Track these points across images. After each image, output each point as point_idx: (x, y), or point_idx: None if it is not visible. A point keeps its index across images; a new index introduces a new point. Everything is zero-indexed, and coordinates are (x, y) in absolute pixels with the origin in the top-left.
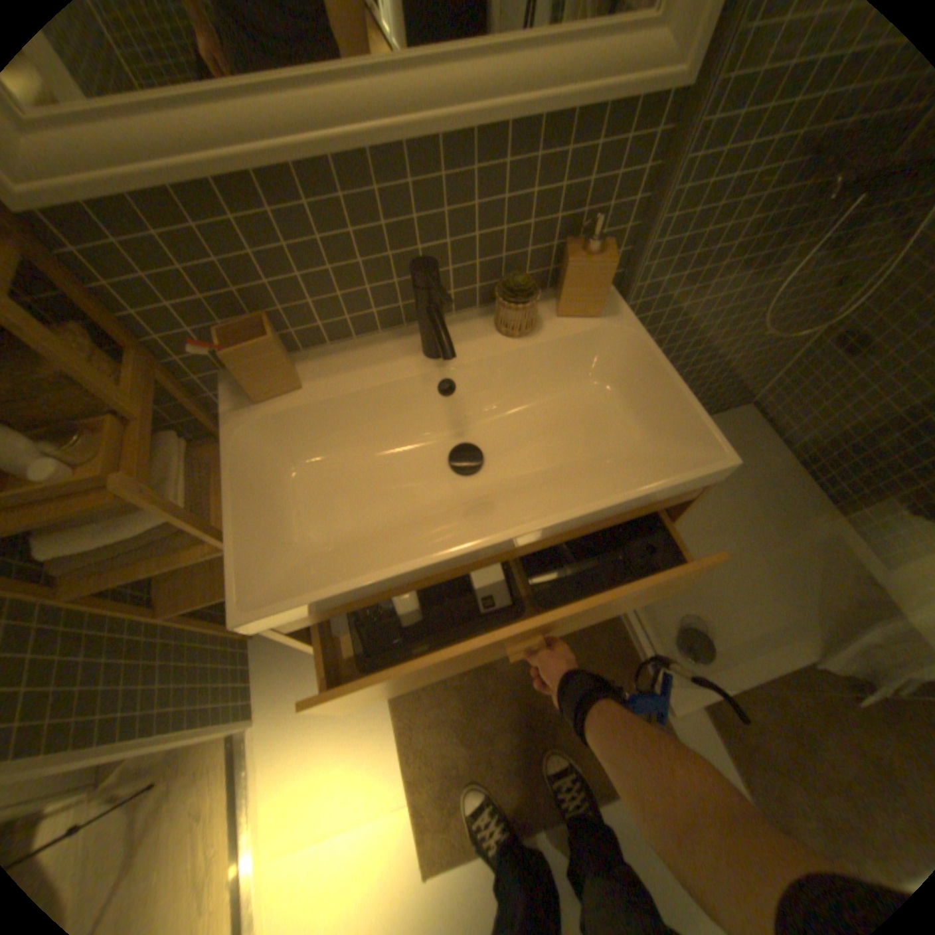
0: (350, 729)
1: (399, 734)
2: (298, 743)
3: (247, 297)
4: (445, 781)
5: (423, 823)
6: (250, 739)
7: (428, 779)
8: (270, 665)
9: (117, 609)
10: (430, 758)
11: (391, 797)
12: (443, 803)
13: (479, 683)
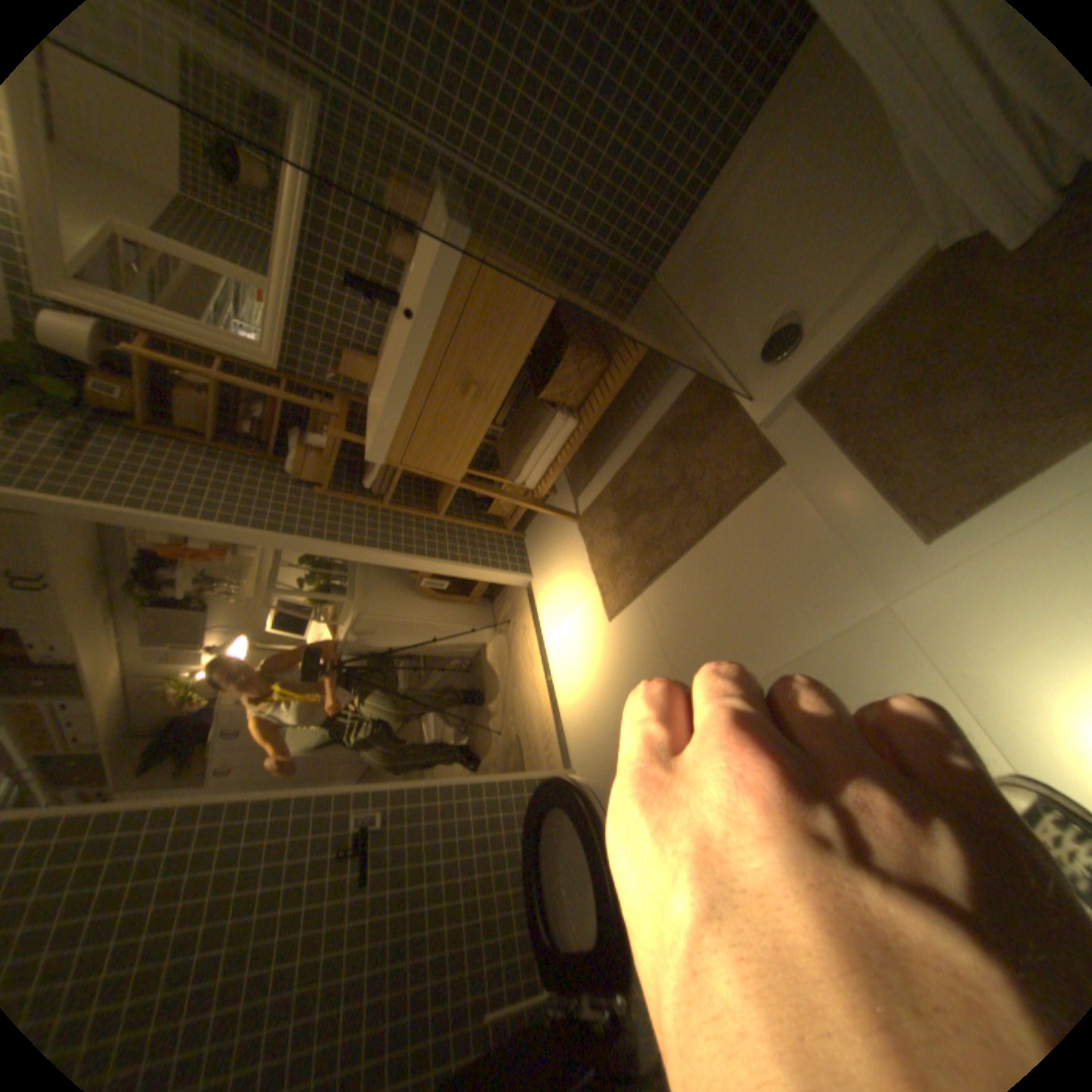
0: (568, 557)
1: (587, 547)
2: (550, 576)
3: (340, 347)
4: (612, 562)
5: (607, 591)
6: (533, 583)
7: (604, 565)
8: (533, 544)
9: (409, 508)
10: (603, 552)
11: (588, 583)
12: (613, 575)
13: (622, 492)
